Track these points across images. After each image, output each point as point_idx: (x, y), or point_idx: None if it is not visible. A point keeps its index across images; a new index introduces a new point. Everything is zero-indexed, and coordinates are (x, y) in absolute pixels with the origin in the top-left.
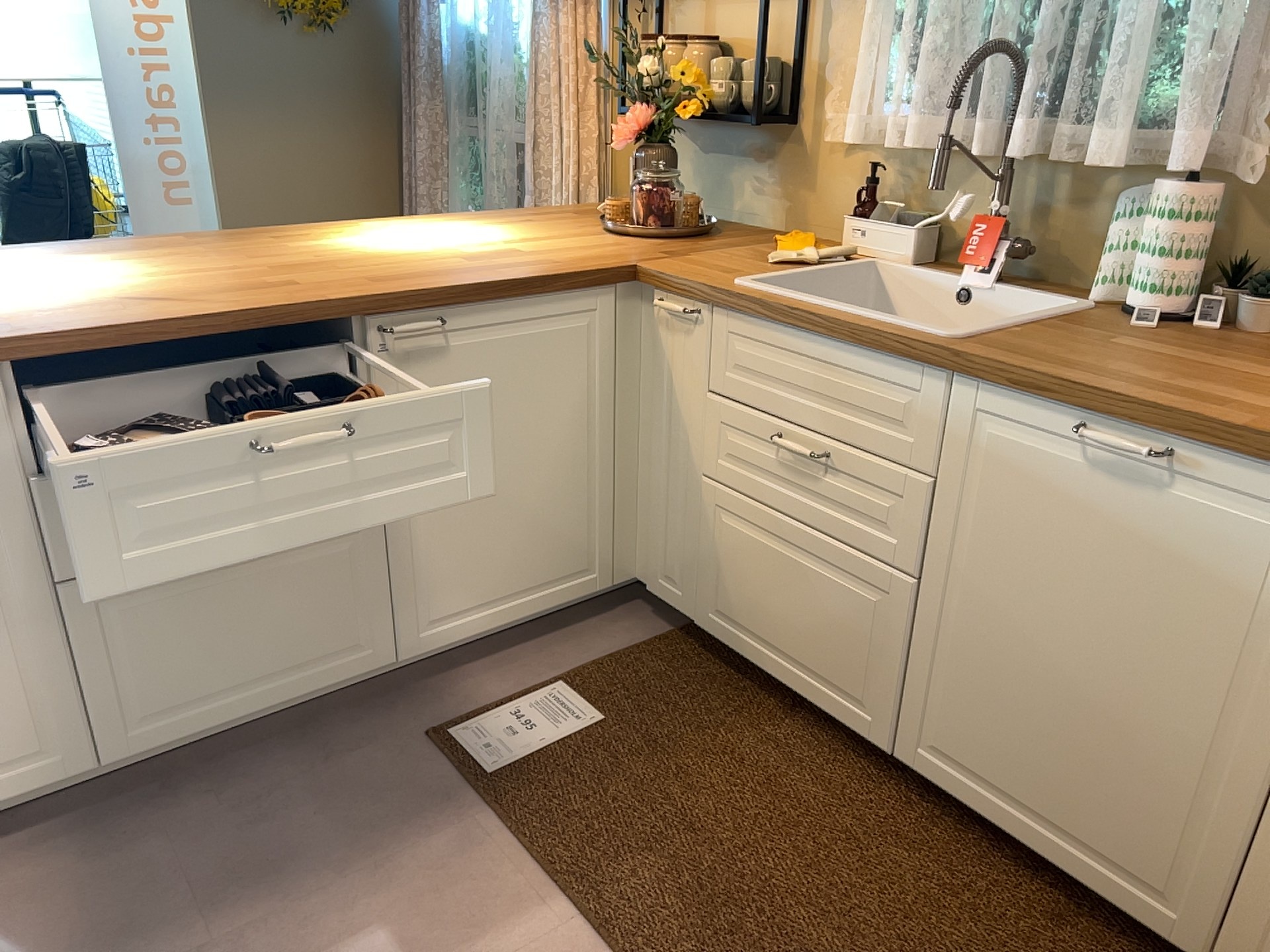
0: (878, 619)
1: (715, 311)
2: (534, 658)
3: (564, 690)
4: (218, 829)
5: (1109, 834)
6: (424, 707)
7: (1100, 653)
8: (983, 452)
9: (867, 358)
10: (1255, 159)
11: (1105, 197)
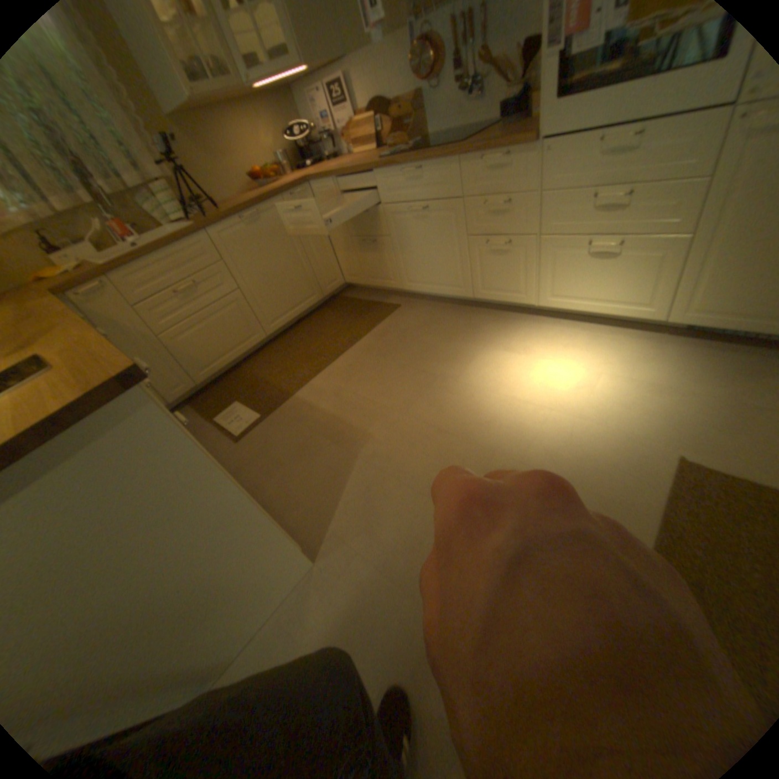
0: (239, 308)
1: (107, 274)
2: (194, 433)
3: (217, 416)
4: (282, 473)
5: (301, 293)
6: (219, 450)
7: (275, 260)
8: (225, 240)
9: (179, 242)
10: (163, 166)
11: (128, 199)
